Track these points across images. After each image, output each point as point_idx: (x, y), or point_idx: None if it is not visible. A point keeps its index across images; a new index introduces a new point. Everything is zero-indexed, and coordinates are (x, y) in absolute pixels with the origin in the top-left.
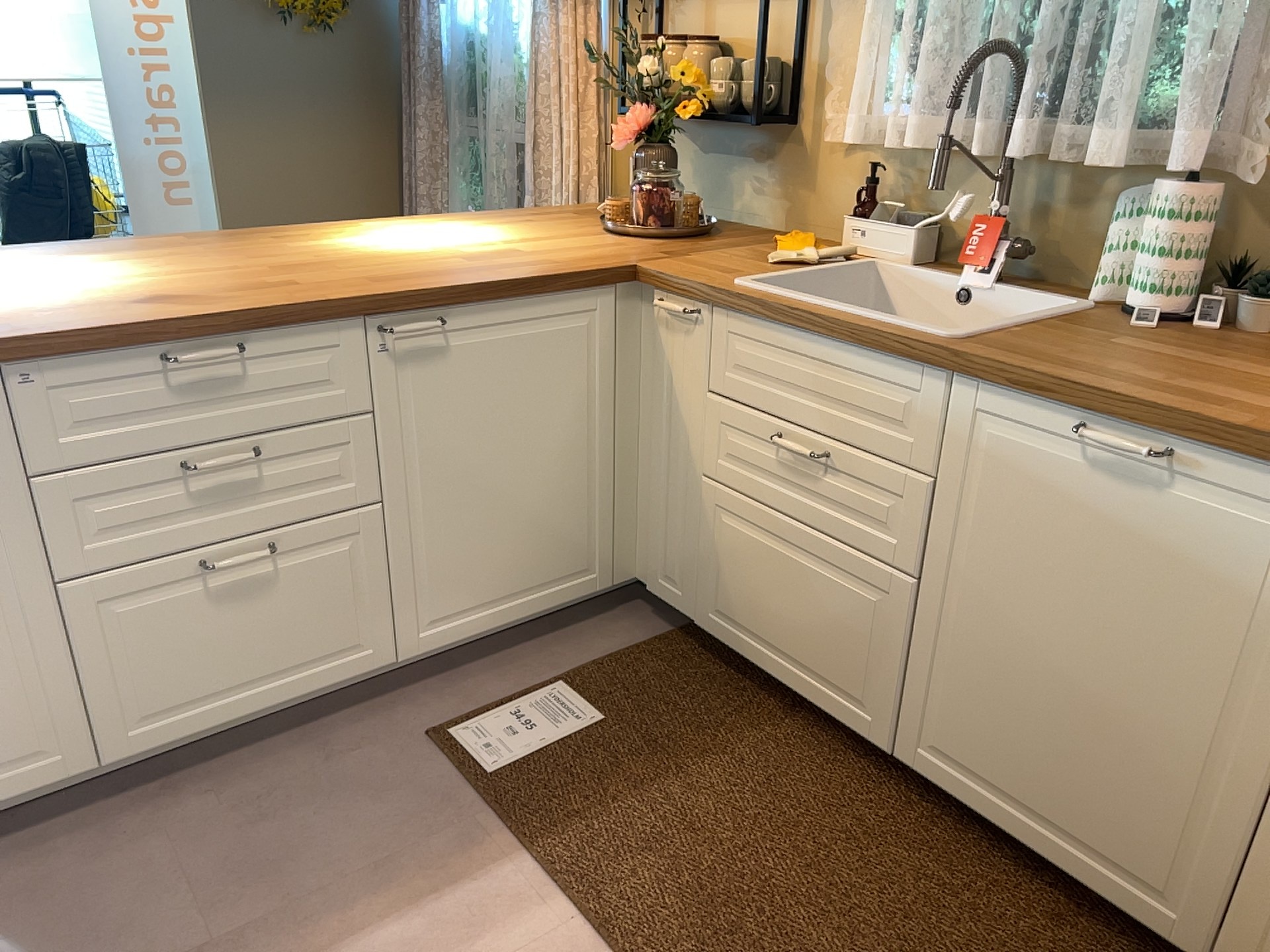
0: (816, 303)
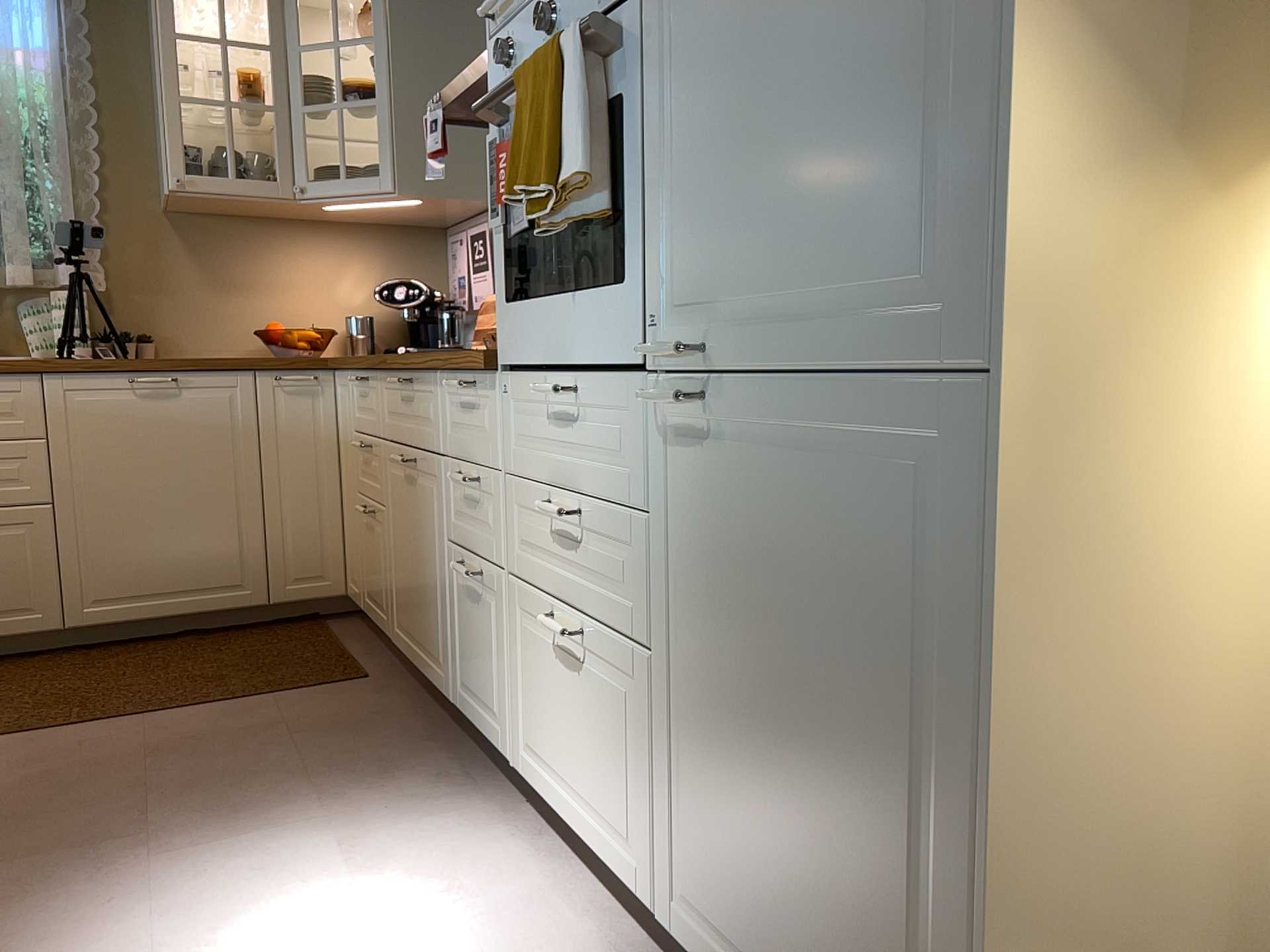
0: None
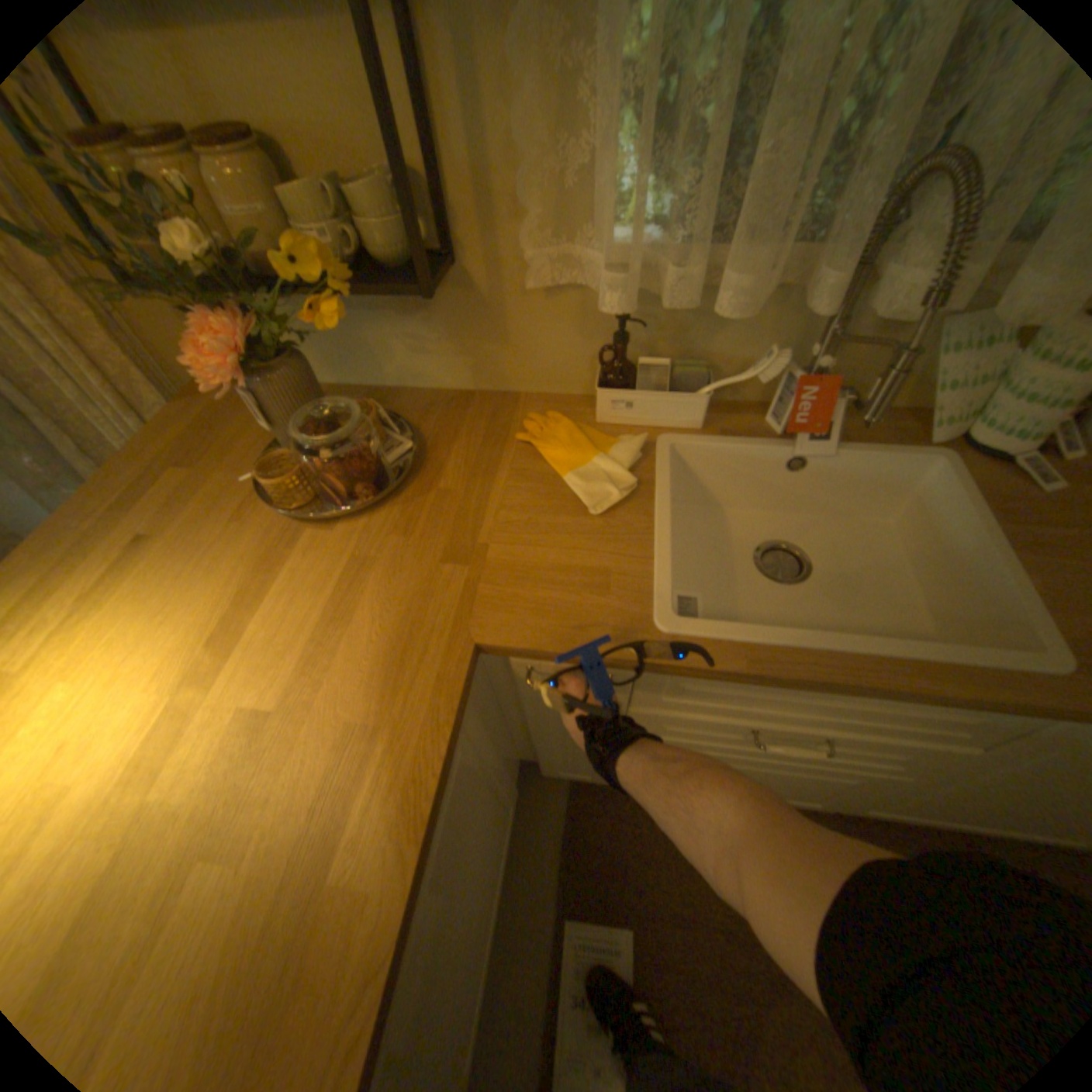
0: (832, 648)
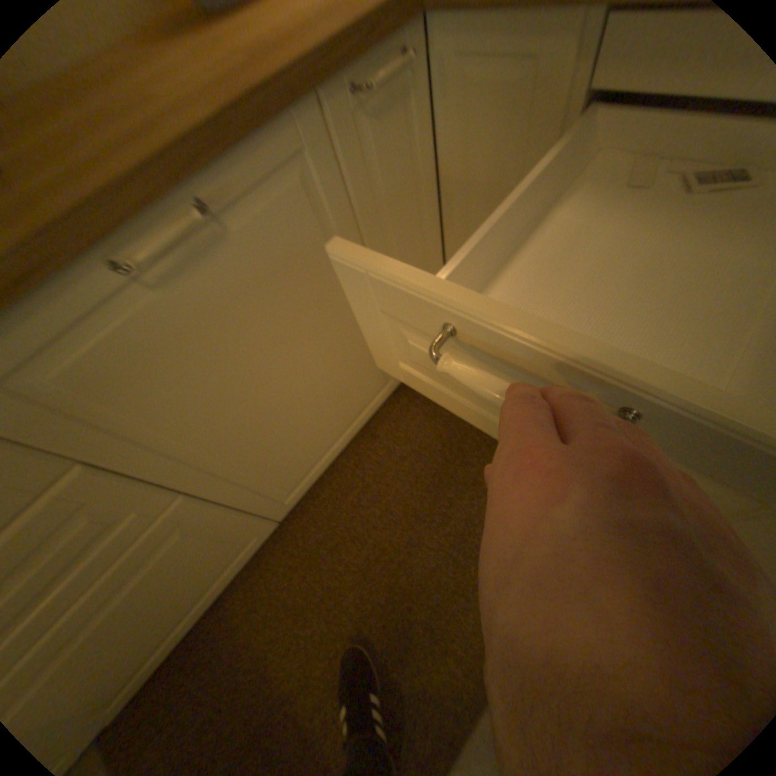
0: None
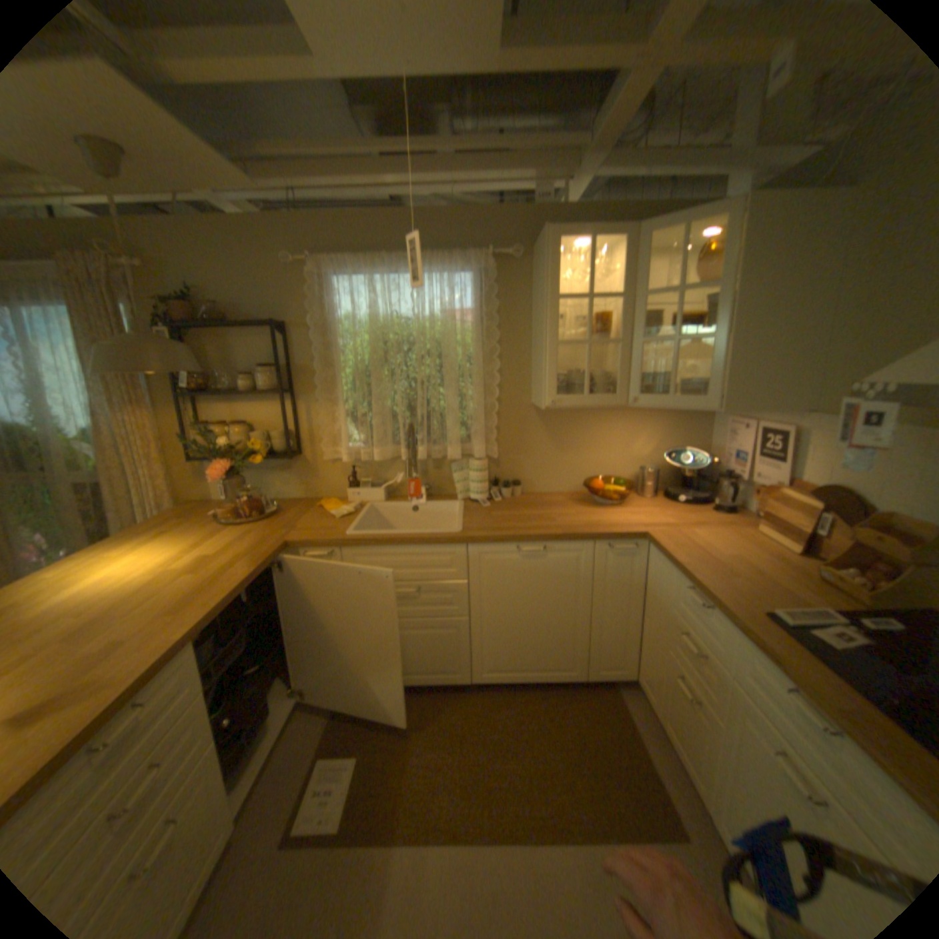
0: (395, 534)
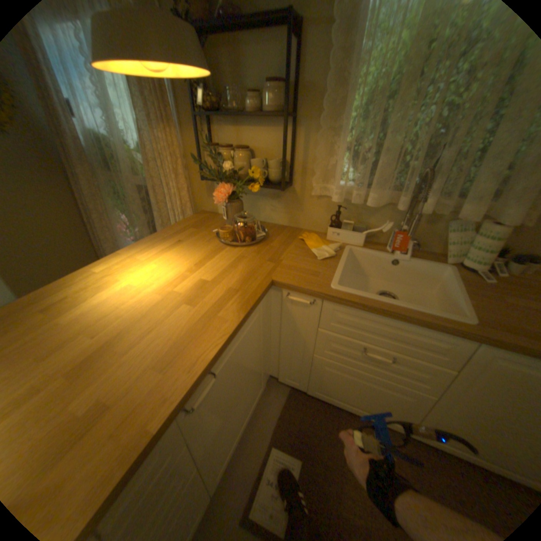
0: (389, 302)
